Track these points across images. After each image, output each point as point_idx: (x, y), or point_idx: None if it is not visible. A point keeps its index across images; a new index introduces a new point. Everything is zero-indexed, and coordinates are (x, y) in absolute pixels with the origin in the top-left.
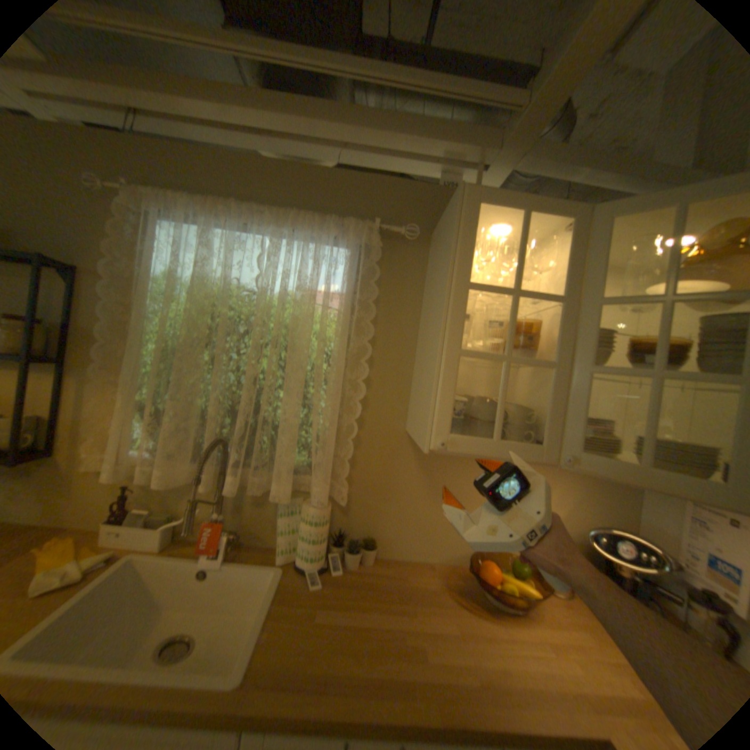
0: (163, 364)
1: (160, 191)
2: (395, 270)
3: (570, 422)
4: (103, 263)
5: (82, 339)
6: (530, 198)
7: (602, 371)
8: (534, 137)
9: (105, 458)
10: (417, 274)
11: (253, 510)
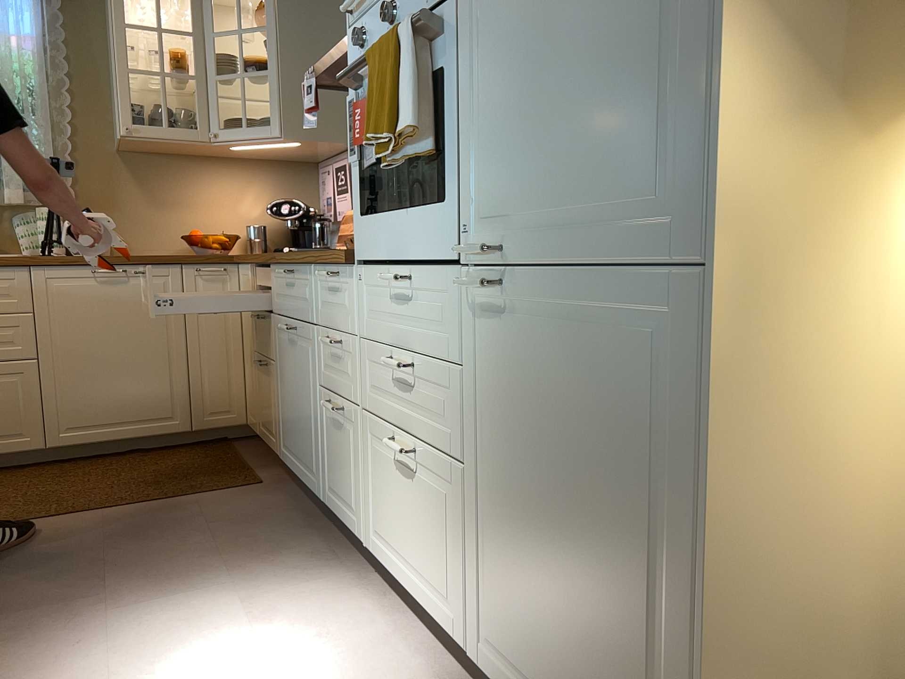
0: None
1: None
2: (77, 17)
3: (210, 113)
4: None
5: None
6: None
7: (219, 79)
8: None
9: None
10: (97, 19)
11: None
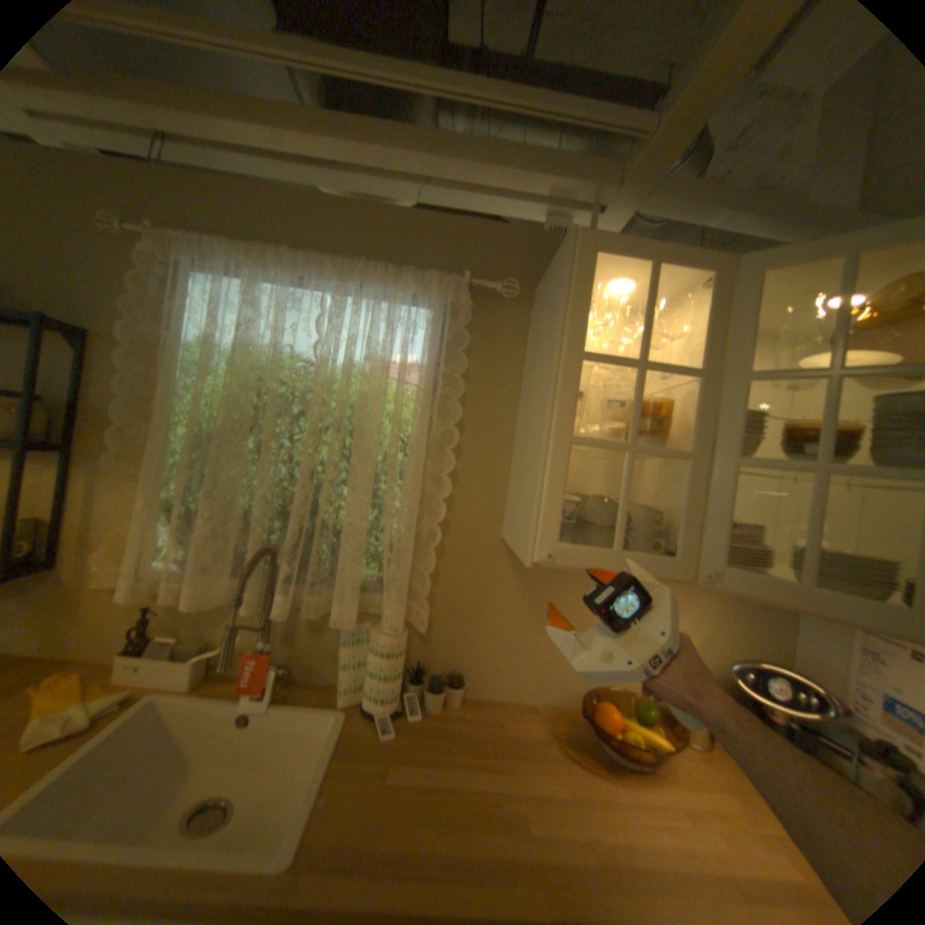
0: (195, 453)
1: (194, 236)
2: (489, 336)
3: (711, 528)
4: (121, 326)
5: (93, 422)
6: (660, 246)
7: (751, 464)
8: (664, 171)
9: (121, 572)
10: (516, 341)
11: (308, 638)
